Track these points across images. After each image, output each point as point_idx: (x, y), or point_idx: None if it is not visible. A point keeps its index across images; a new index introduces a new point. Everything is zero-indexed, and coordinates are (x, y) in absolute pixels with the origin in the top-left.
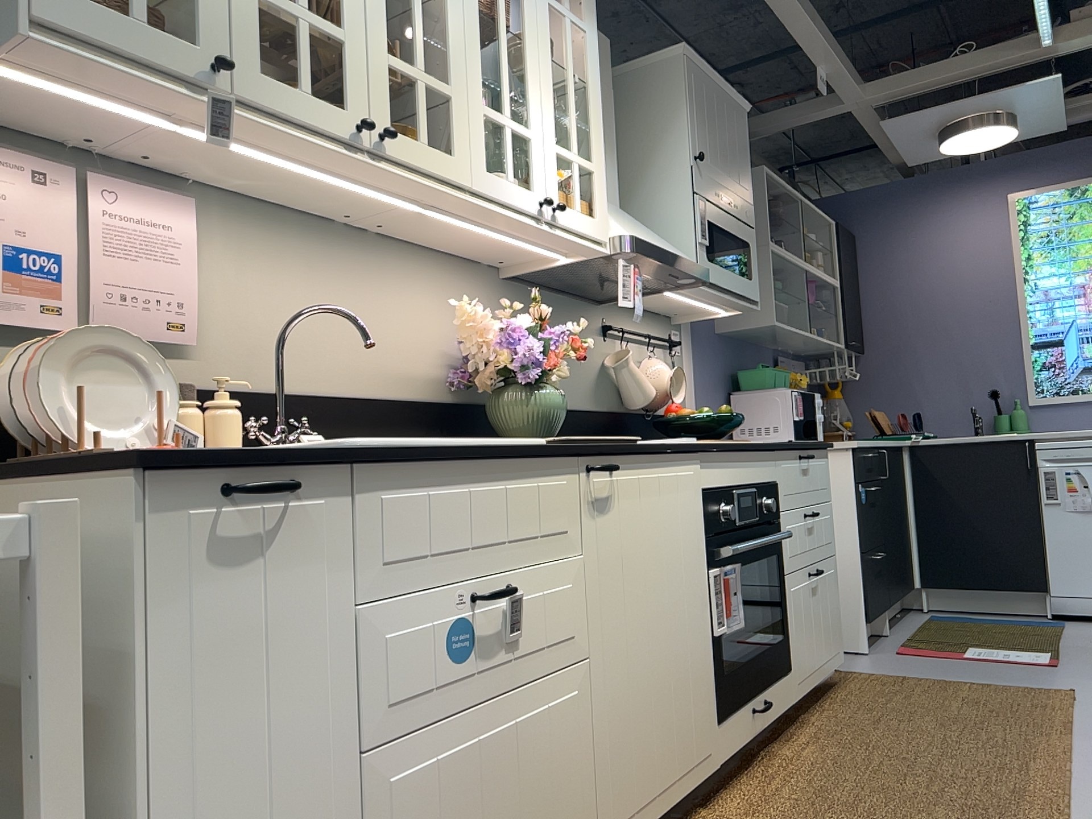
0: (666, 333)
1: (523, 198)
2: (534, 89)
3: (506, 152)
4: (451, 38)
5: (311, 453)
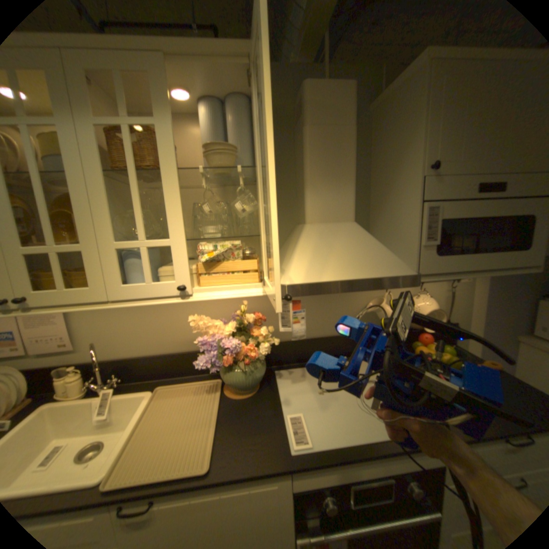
0: None
1: (161, 290)
2: (171, 206)
3: (143, 264)
4: (75, 209)
5: None
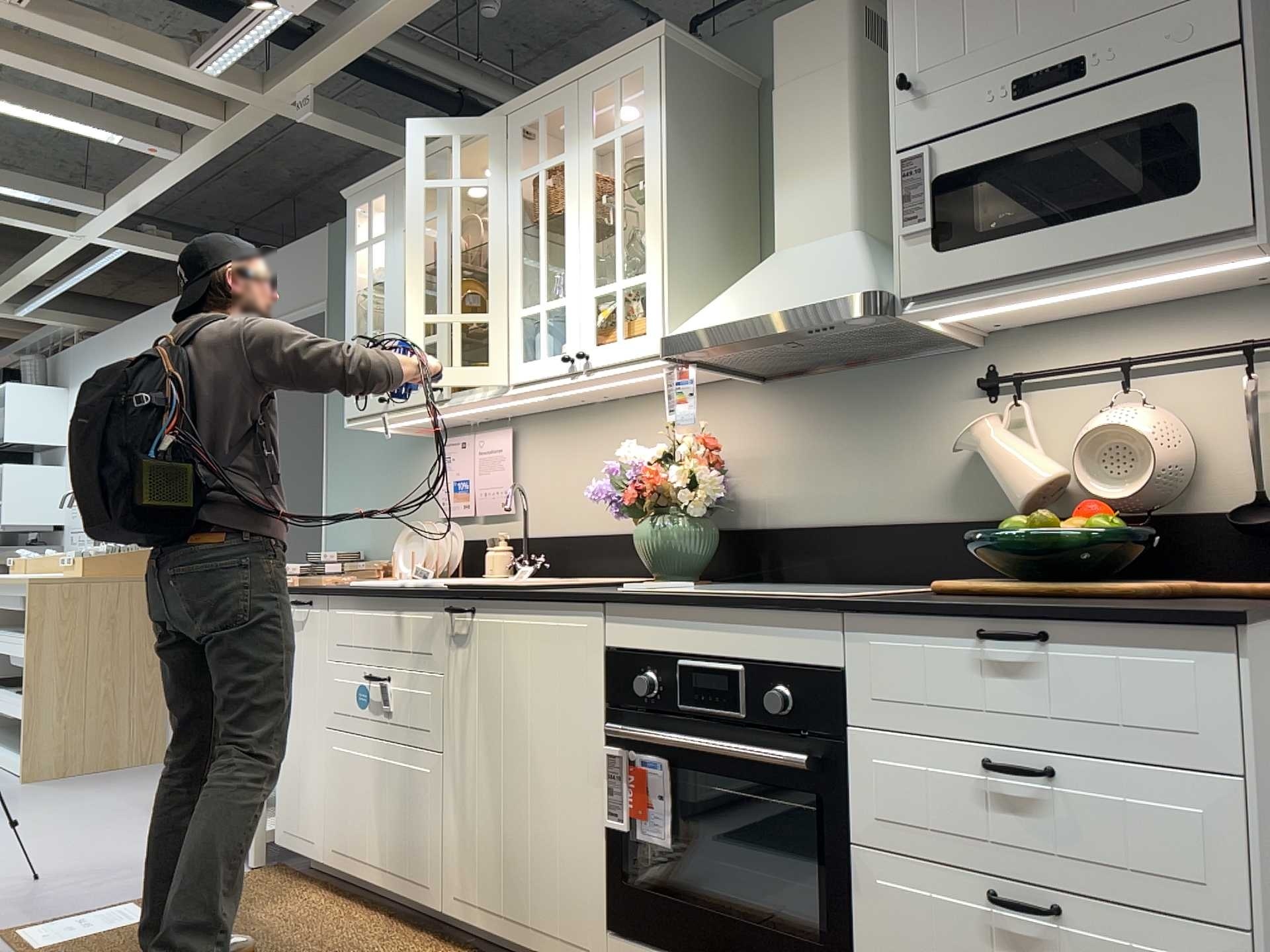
0: (1248, 325)
1: (551, 365)
2: (569, 253)
3: (540, 333)
4: (497, 277)
5: (311, 589)
